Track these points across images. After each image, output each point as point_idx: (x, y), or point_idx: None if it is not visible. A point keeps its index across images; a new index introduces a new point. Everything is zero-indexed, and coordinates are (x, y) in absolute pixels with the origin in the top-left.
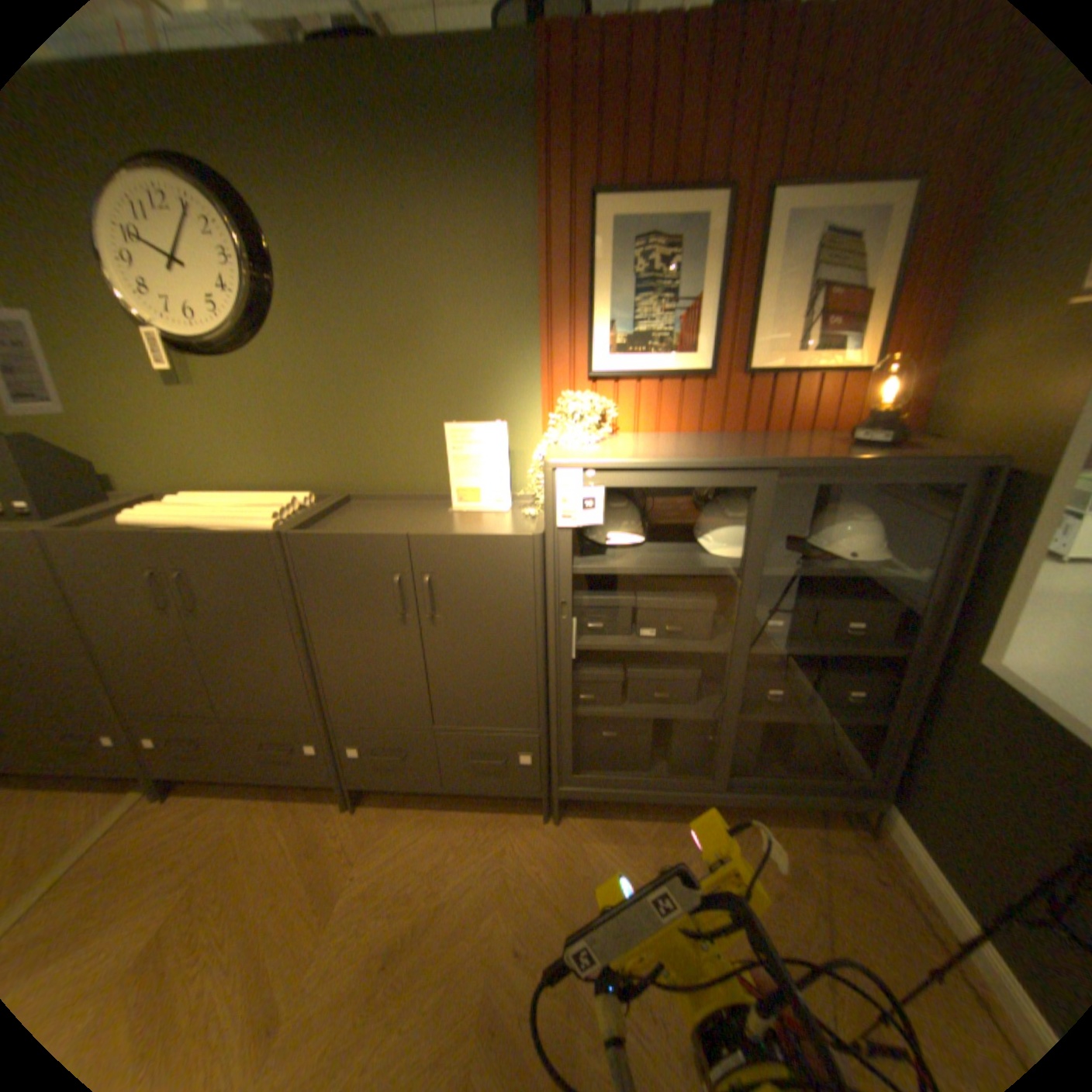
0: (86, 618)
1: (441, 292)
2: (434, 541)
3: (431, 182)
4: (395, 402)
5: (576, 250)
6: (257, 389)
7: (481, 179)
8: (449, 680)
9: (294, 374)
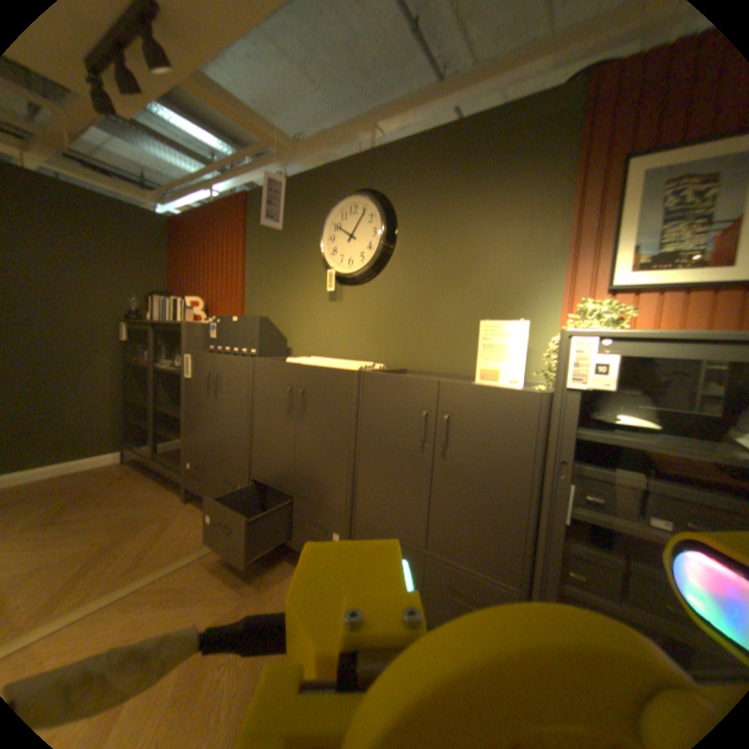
0: (257, 411)
1: (495, 238)
2: (458, 387)
3: (501, 175)
4: (449, 310)
5: (608, 197)
6: (372, 302)
7: (535, 167)
8: (447, 509)
9: (393, 293)
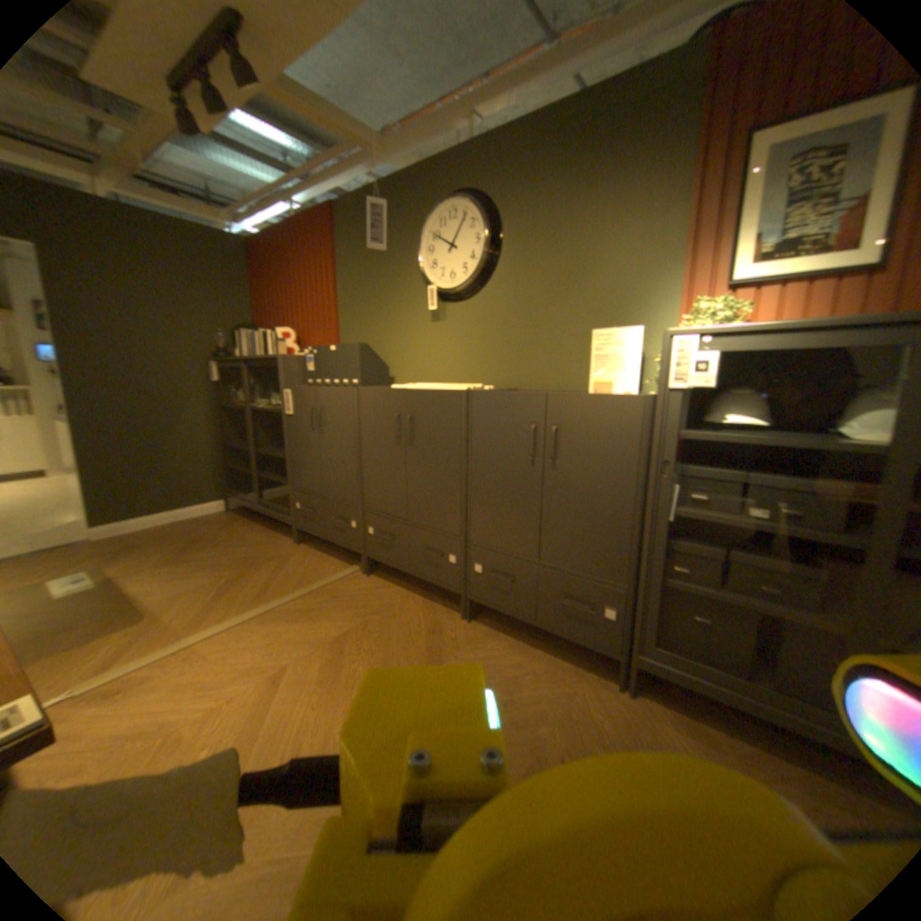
0: (365, 443)
1: (609, 237)
2: (566, 397)
3: (615, 162)
4: (562, 321)
5: (730, 180)
6: (478, 319)
7: (653, 150)
8: (558, 519)
9: (501, 308)
